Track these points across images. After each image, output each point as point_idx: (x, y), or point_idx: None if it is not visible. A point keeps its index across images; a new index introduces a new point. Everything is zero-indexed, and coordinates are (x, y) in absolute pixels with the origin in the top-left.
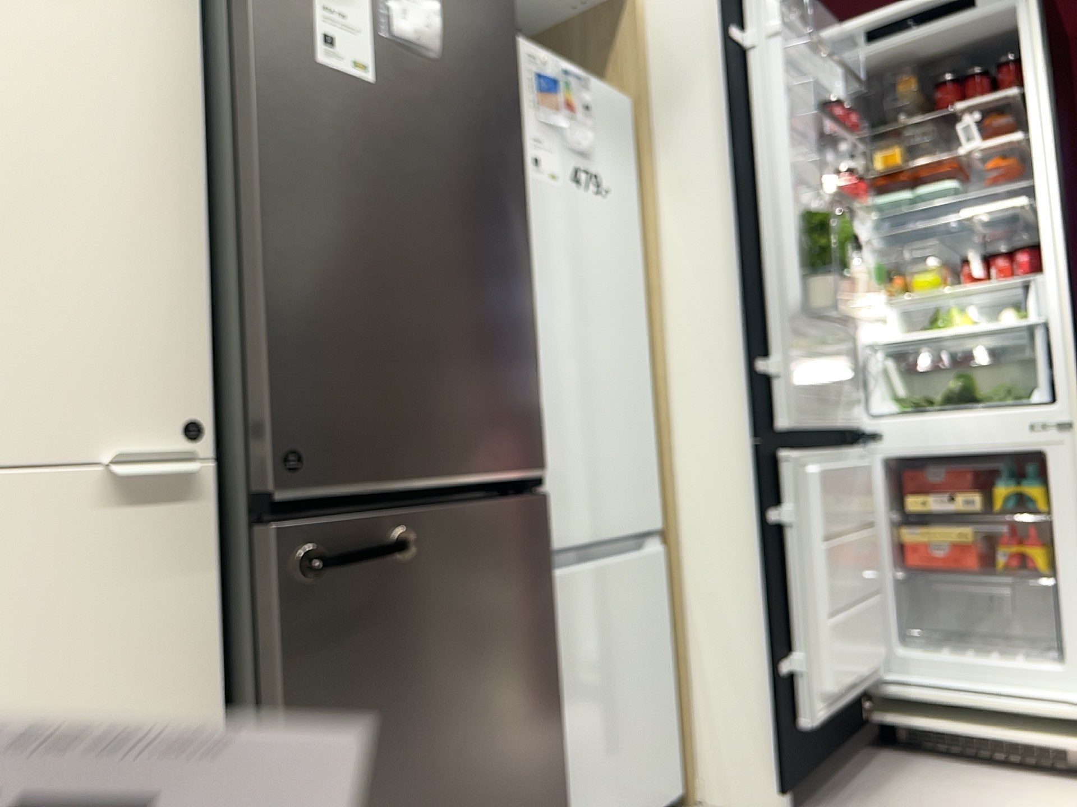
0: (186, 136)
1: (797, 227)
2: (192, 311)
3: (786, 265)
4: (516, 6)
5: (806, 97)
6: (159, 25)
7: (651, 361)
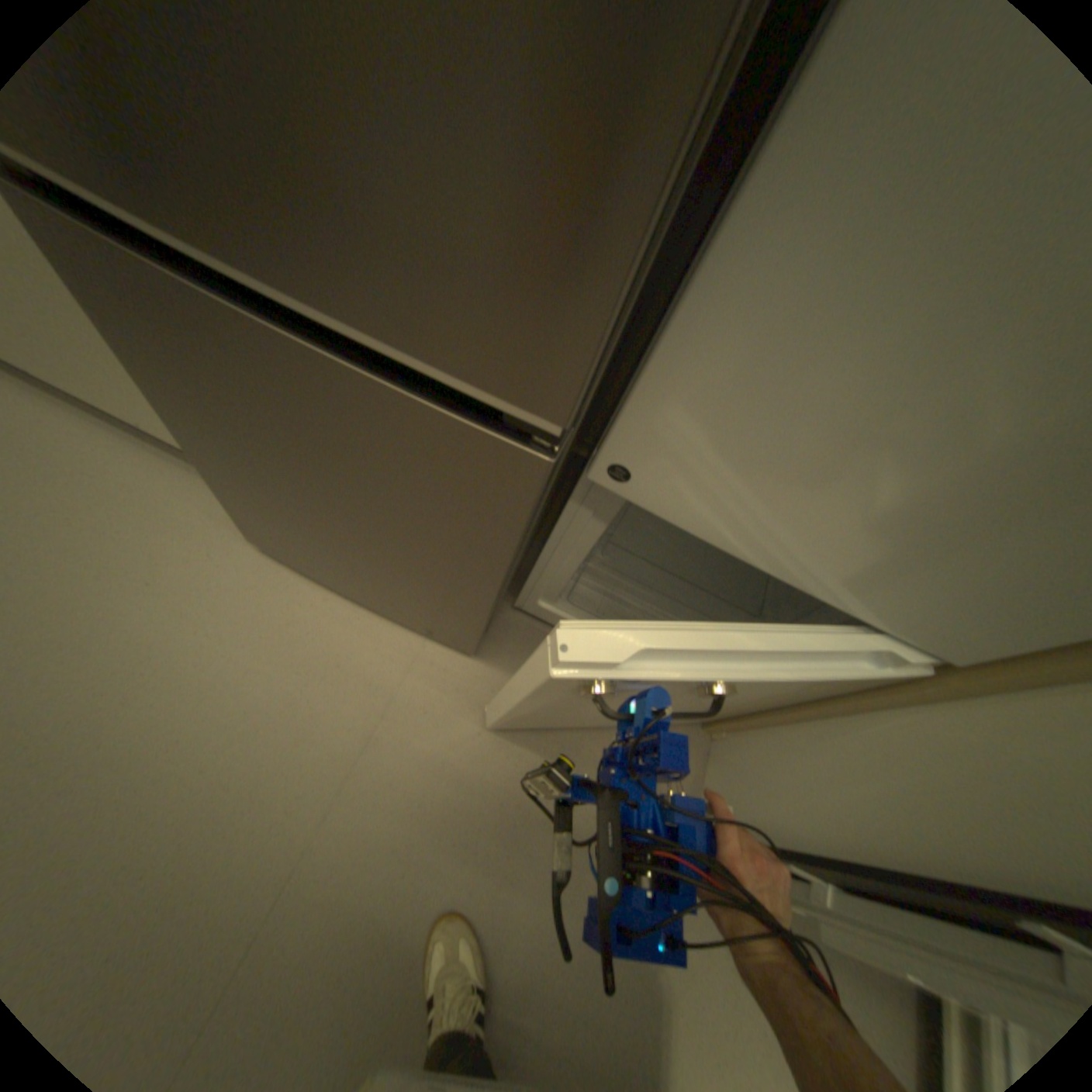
0: None
1: None
2: None
3: None
4: None
5: None
6: None
7: None
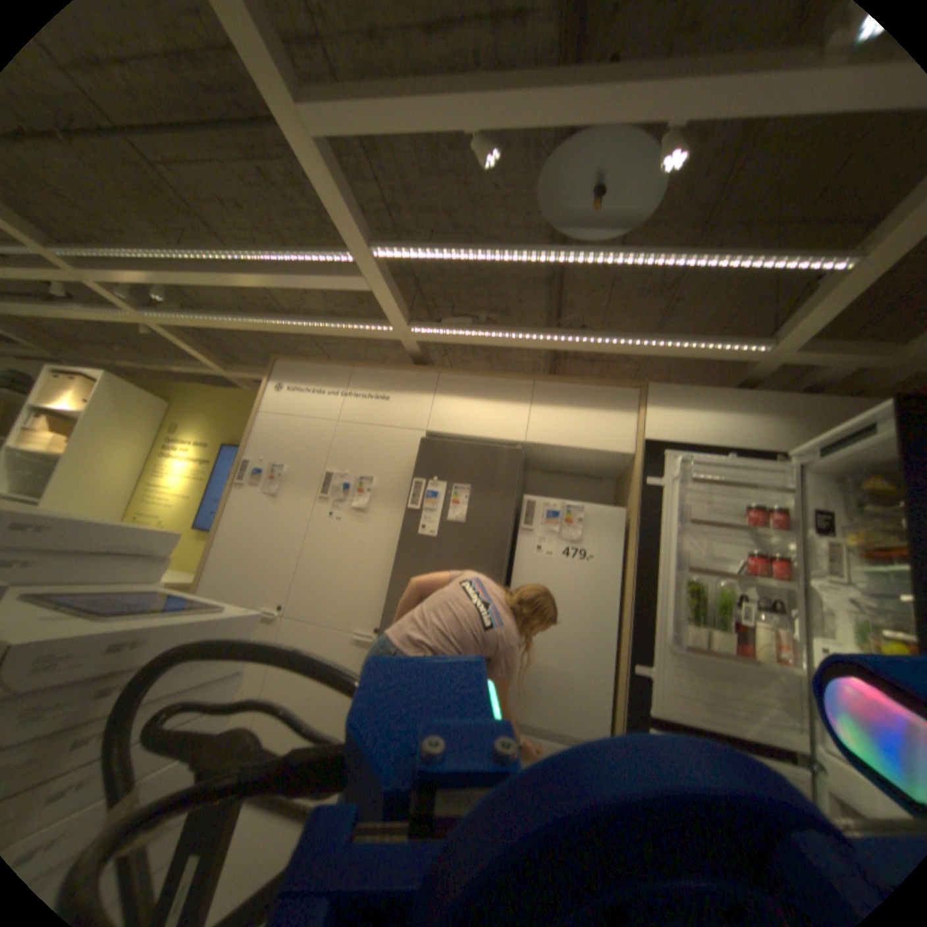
0: (395, 552)
1: (684, 591)
2: (385, 598)
3: (669, 613)
4: (514, 495)
5: (740, 502)
6: (396, 525)
7: (620, 647)
